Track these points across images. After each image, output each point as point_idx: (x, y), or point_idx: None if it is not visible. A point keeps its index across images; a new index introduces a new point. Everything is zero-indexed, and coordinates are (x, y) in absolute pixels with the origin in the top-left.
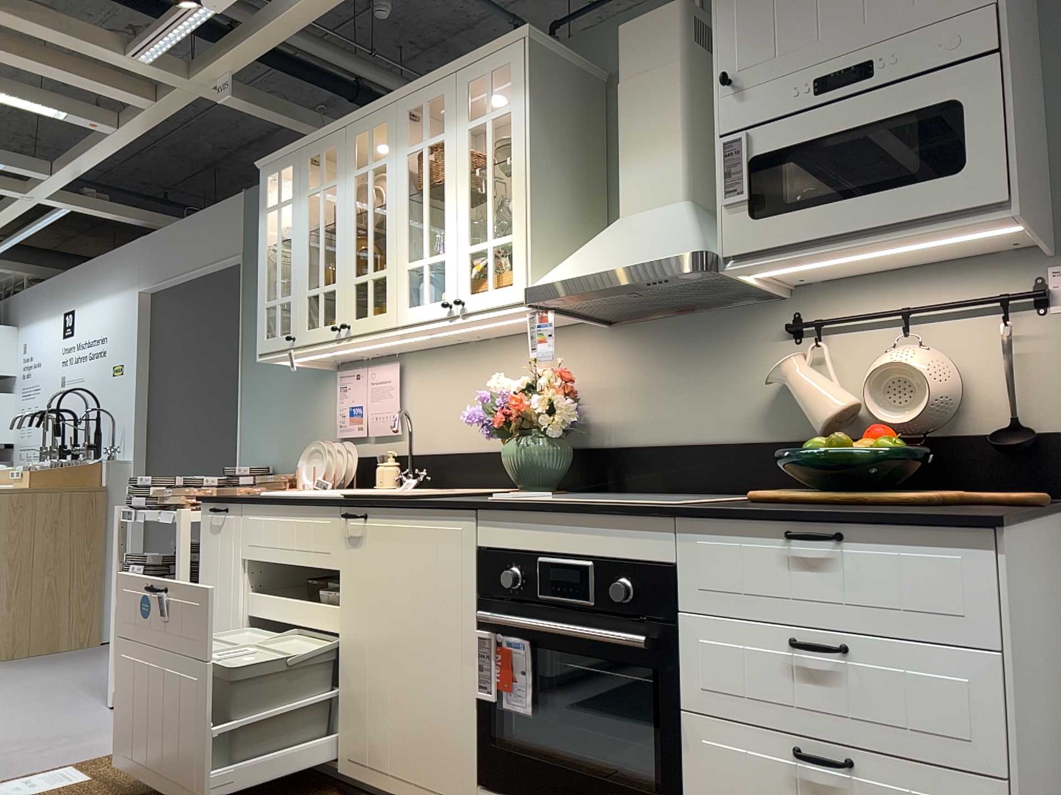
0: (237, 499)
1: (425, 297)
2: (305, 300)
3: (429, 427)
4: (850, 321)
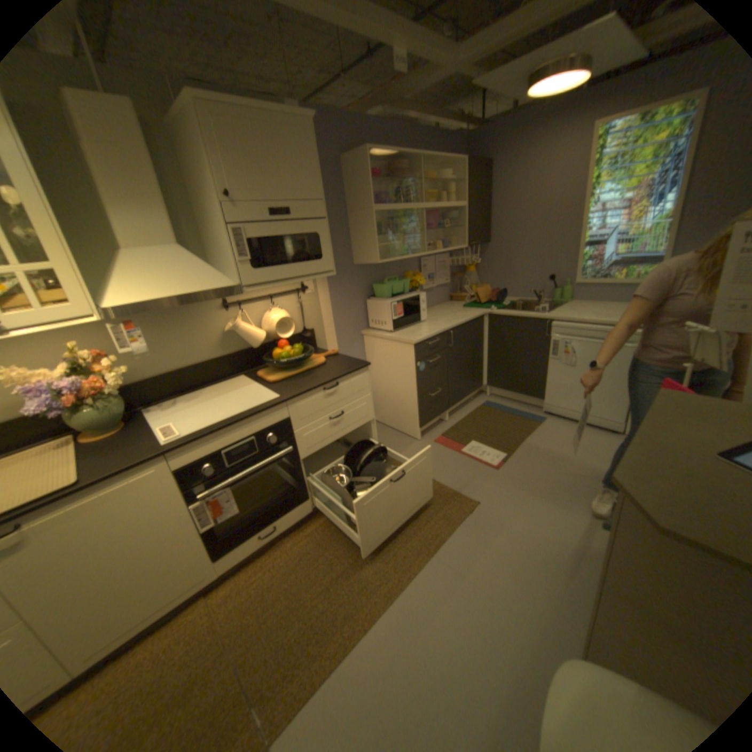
0: None
1: None
2: None
3: None
4: (250, 300)
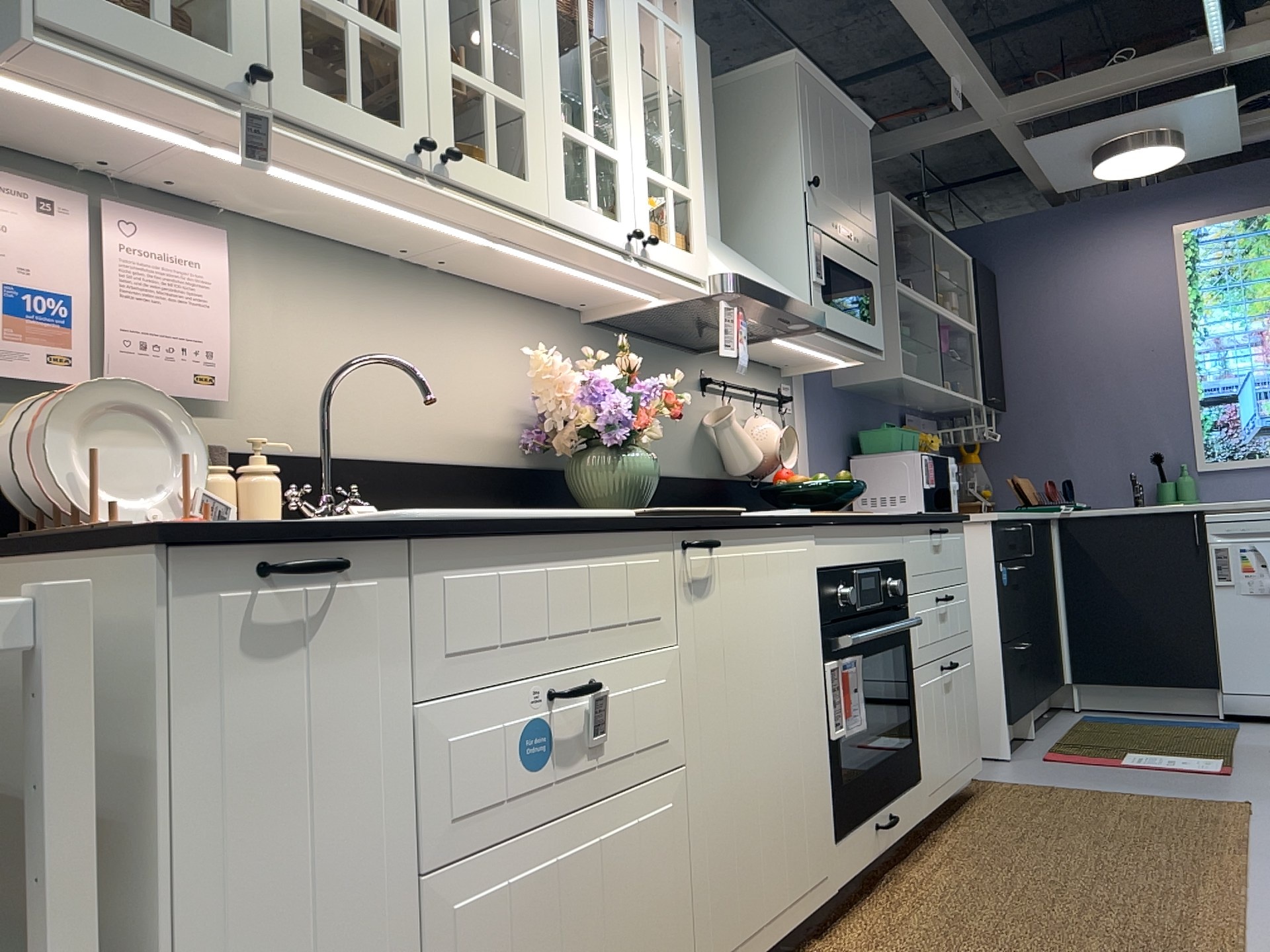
0: (410, 526)
1: (595, 201)
2: (294, 0)
3: (303, 401)
4: (734, 388)
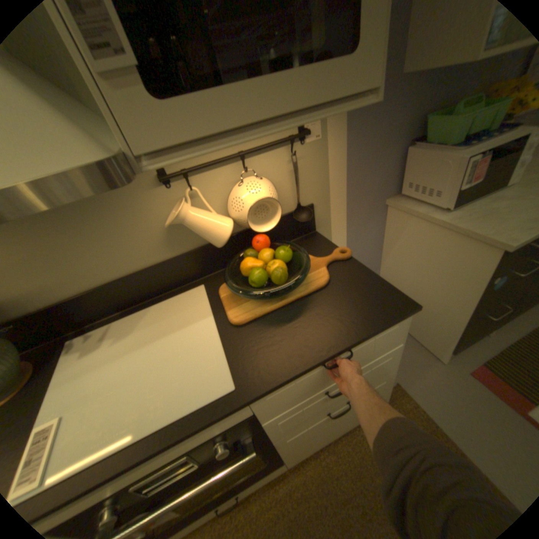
0: None
1: None
2: None
3: None
4: (205, 166)
